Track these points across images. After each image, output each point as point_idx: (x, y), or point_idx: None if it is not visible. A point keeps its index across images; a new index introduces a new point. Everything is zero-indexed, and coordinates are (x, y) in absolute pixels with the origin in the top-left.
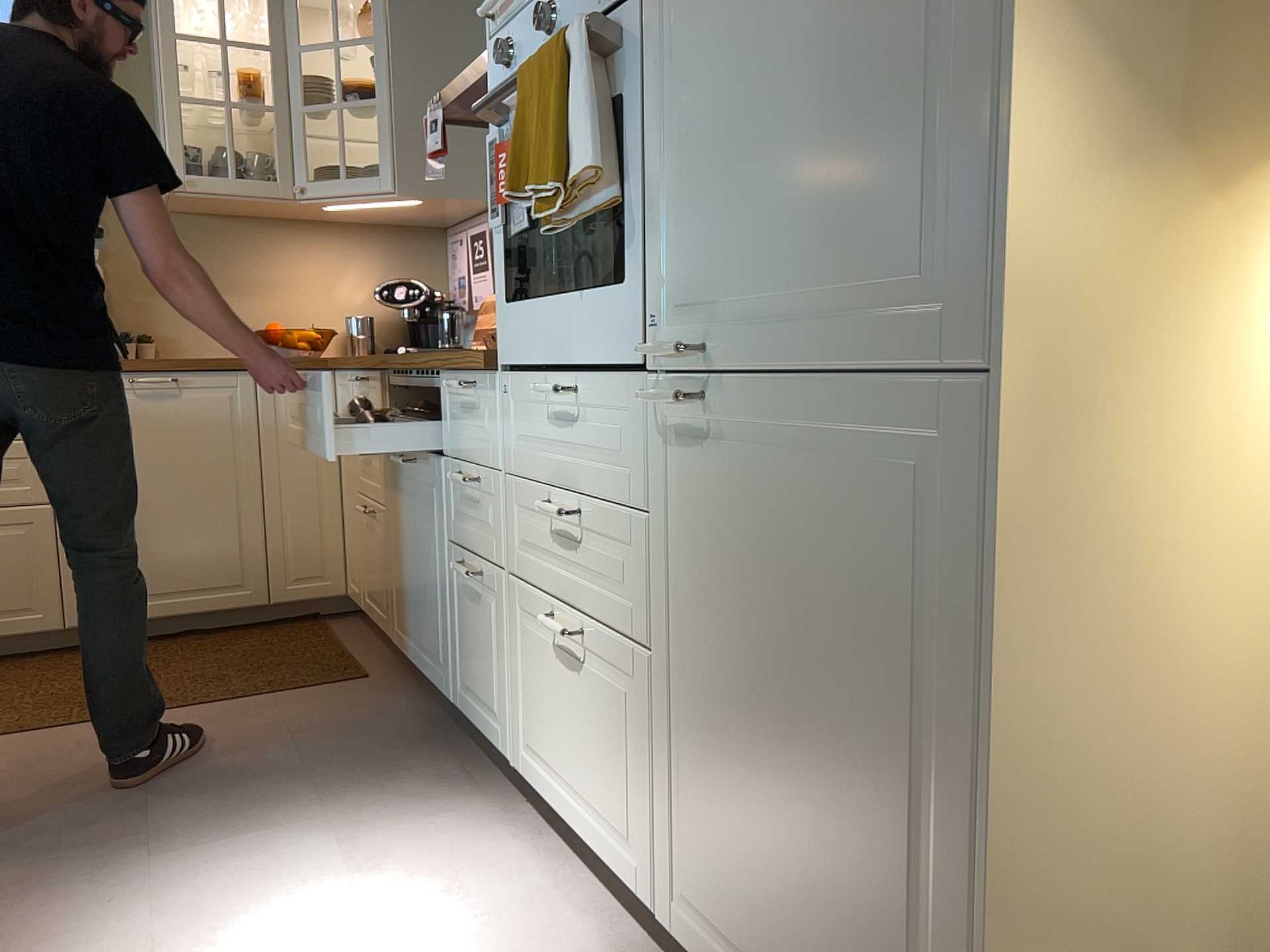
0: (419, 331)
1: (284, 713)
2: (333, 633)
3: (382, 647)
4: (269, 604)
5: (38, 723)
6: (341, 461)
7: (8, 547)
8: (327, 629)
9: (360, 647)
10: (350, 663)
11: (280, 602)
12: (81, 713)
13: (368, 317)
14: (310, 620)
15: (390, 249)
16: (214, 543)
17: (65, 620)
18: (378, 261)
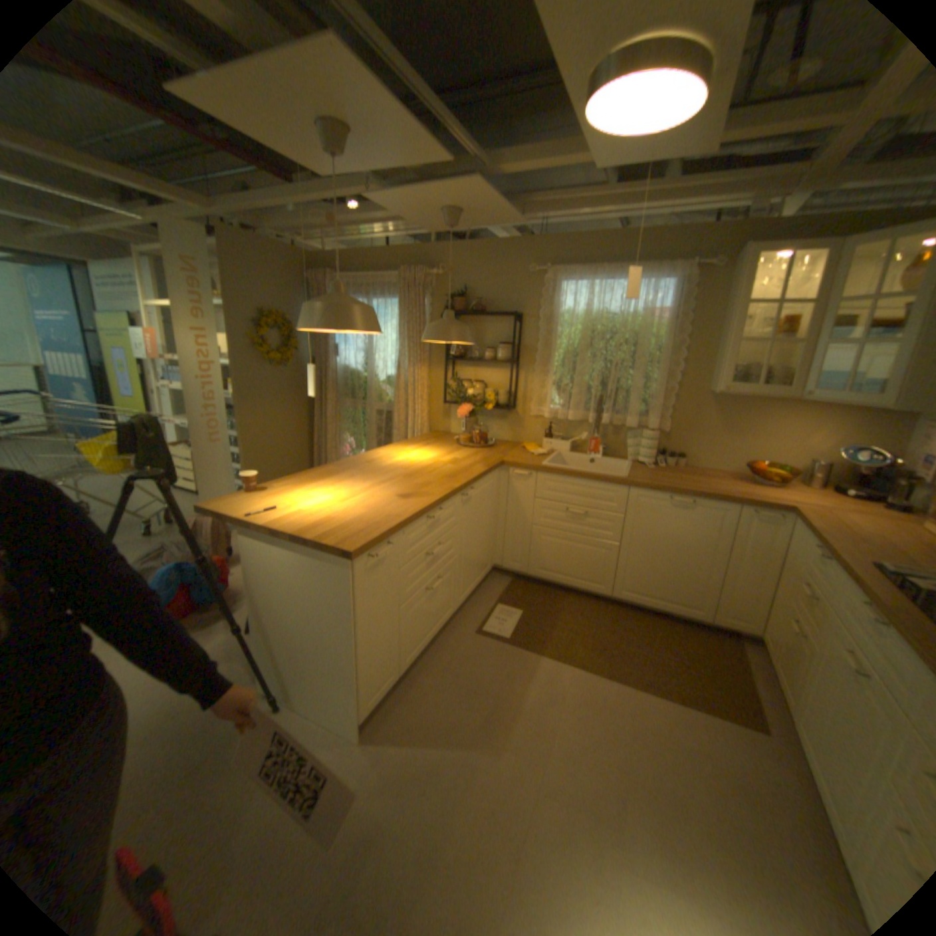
0: (870, 481)
1: (711, 741)
2: (749, 663)
3: (781, 700)
4: (713, 624)
5: (591, 664)
6: (784, 569)
7: (598, 556)
8: (745, 656)
9: (765, 690)
10: (758, 709)
11: (720, 626)
12: (609, 668)
13: (829, 460)
14: (734, 639)
15: (863, 418)
16: (692, 586)
17: (613, 593)
18: (849, 425)
